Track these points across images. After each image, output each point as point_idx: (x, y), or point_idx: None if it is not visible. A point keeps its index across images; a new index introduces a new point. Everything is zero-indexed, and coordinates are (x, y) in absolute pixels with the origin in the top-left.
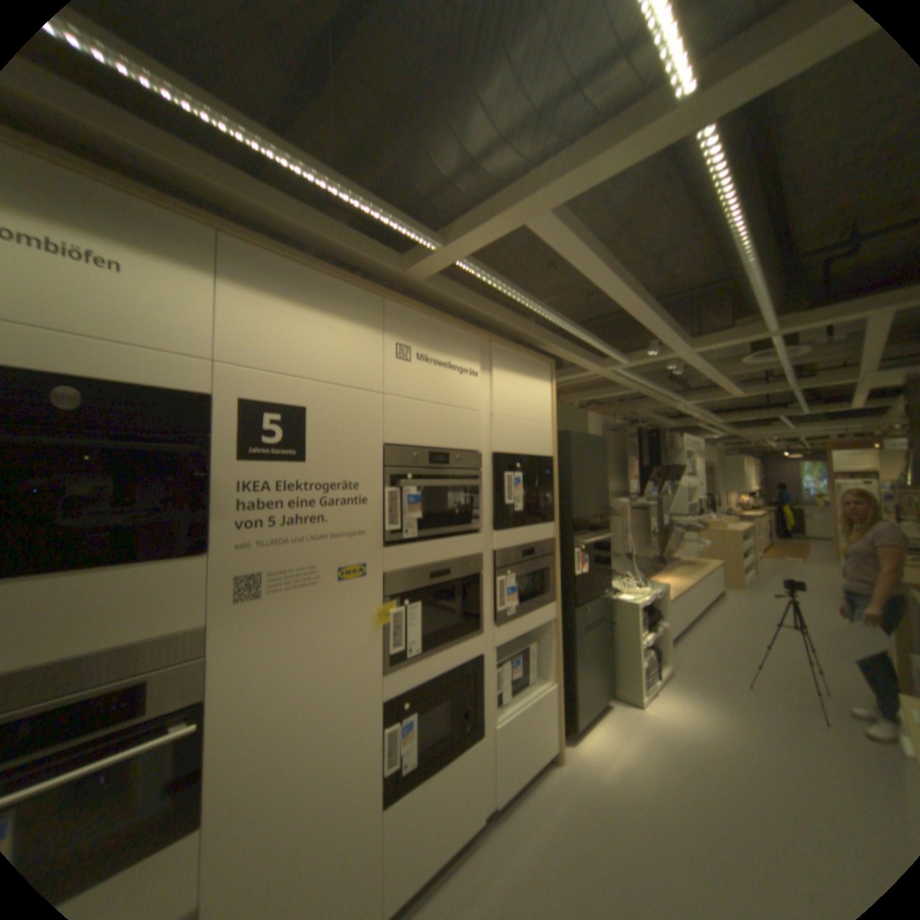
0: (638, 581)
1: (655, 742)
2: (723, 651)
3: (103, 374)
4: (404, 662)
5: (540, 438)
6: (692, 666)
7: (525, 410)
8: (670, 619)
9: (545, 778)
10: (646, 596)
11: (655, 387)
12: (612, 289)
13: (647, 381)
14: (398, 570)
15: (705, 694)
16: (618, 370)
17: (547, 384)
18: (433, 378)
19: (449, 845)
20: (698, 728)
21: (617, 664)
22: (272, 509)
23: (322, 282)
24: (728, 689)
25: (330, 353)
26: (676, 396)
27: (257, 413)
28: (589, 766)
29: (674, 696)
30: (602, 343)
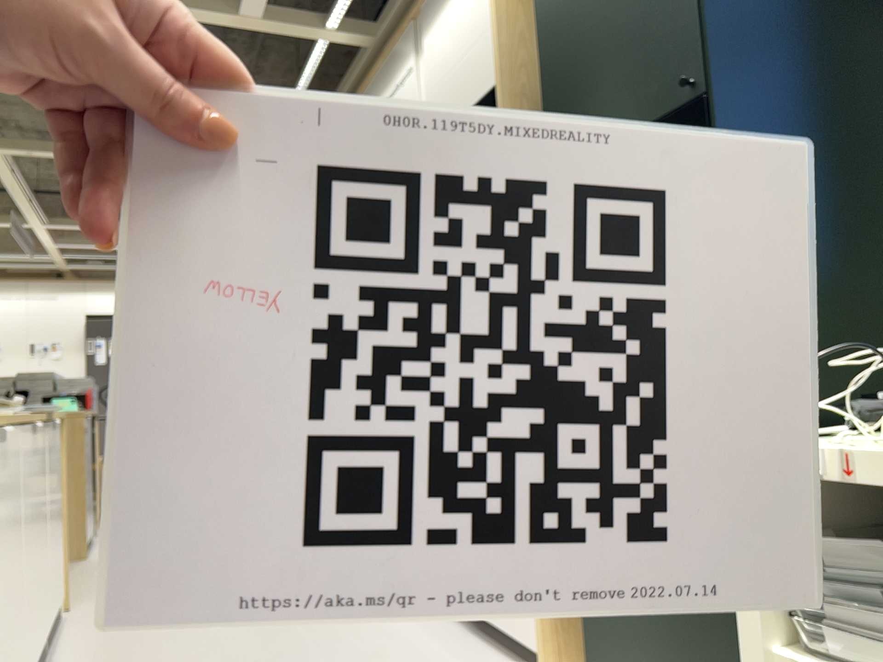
0: None
1: None
2: None
3: None
4: None
5: (479, 66)
6: None
7: (457, 47)
8: None
9: None
10: None
11: None
12: None
13: None
14: None
15: None
16: None
17: None
18: None
19: None
20: None
21: None
22: None
23: None
24: None
25: None
26: None
27: None
28: None
29: None
30: None
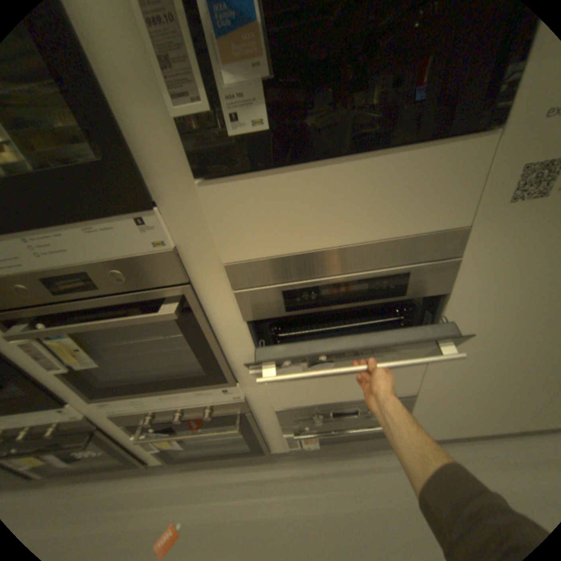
0: None
1: None
2: None
3: None
4: None
5: None
6: None
7: None
8: None
9: None
10: None
11: None
12: None
13: None
14: None
15: None
16: None
17: None
18: None
19: None
20: None
21: None
22: None
23: None
24: None
25: None
26: None
27: None
28: None
29: None
30: None
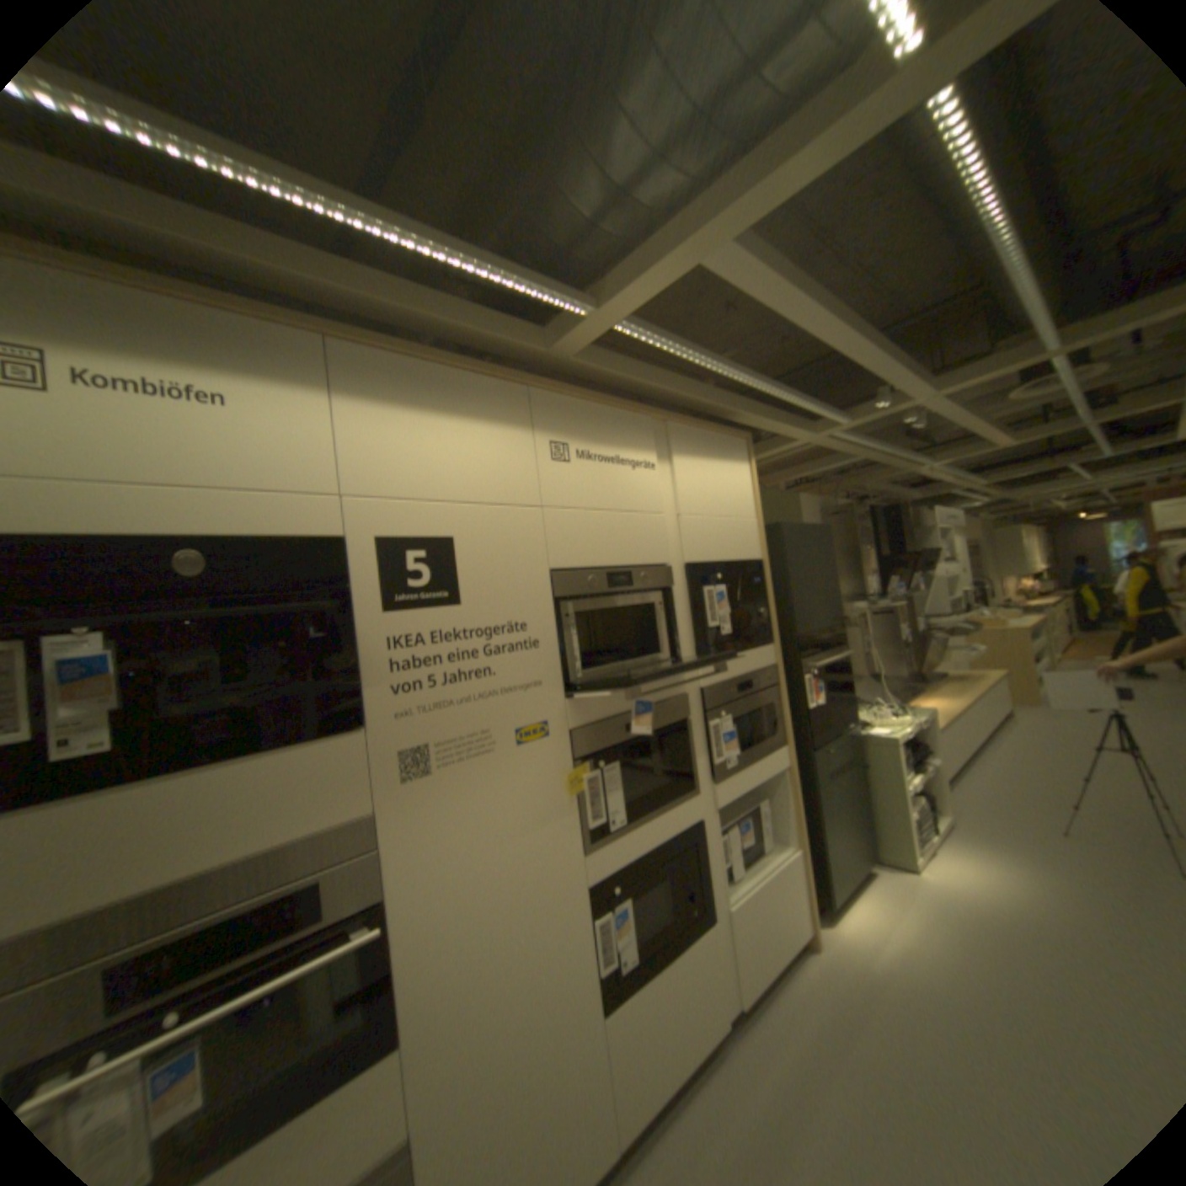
0: (893, 708)
1: (940, 915)
2: (1020, 790)
3: (221, 528)
4: (608, 837)
5: (744, 536)
6: (980, 813)
7: (720, 502)
8: (943, 754)
9: (799, 969)
10: (907, 726)
11: (889, 449)
12: (823, 327)
13: (877, 442)
14: (588, 724)
15: (1002, 848)
16: (836, 433)
17: (746, 465)
18: (600, 478)
19: (690, 1057)
20: (999, 893)
21: (877, 818)
22: (430, 665)
23: (451, 376)
24: (1034, 839)
25: (473, 463)
26: (919, 456)
27: (397, 550)
28: (855, 951)
29: (959, 854)
30: (812, 400)
